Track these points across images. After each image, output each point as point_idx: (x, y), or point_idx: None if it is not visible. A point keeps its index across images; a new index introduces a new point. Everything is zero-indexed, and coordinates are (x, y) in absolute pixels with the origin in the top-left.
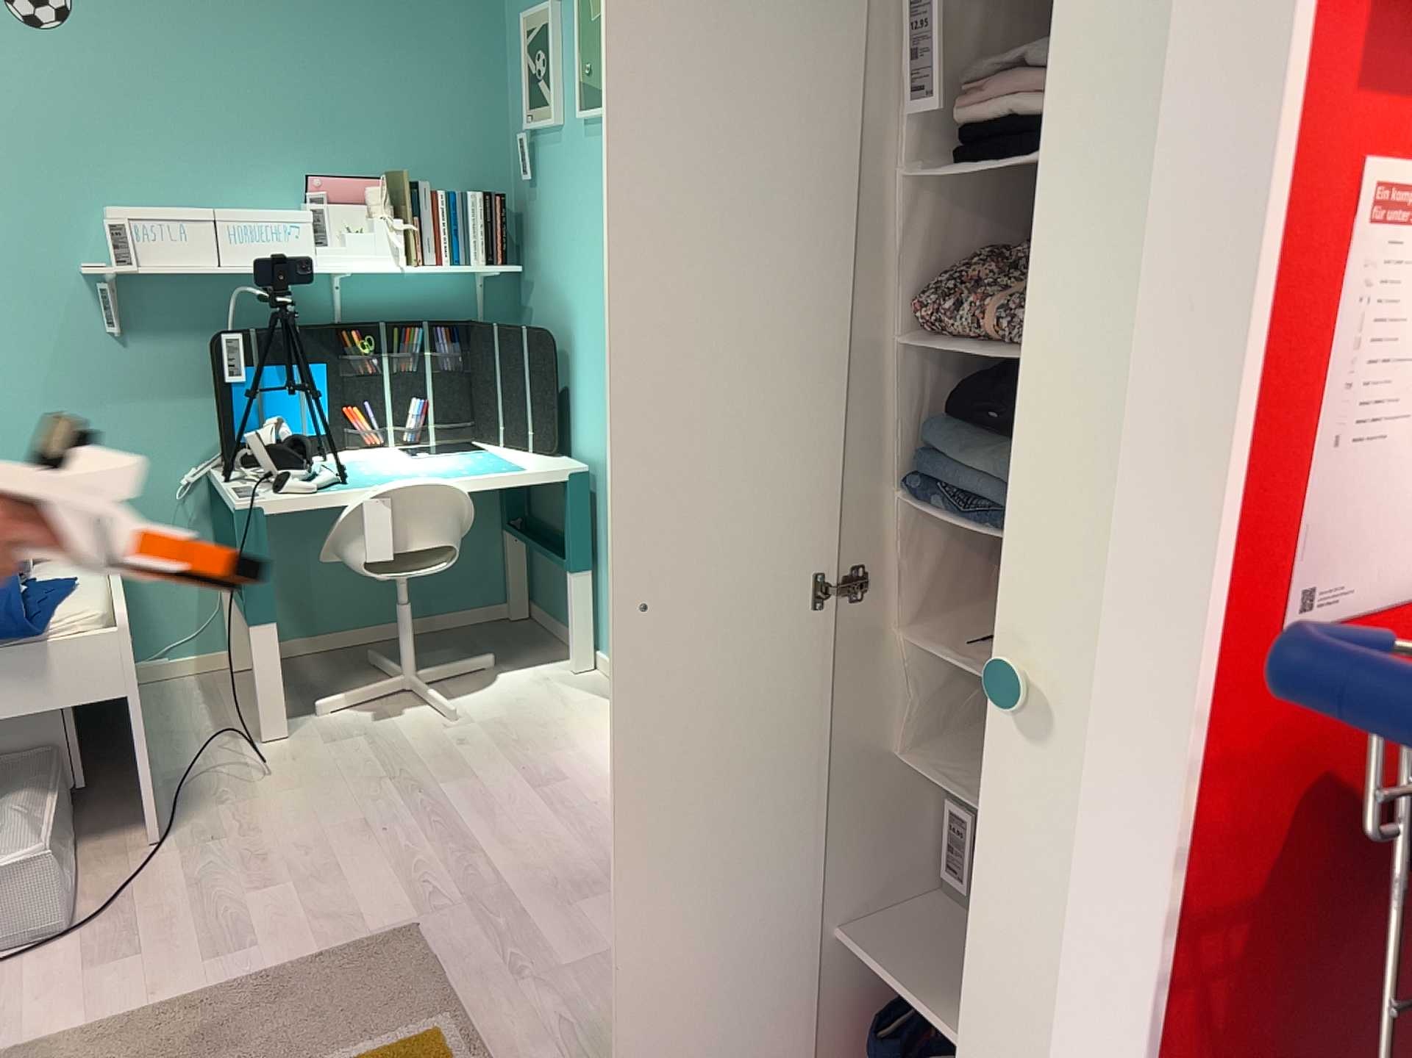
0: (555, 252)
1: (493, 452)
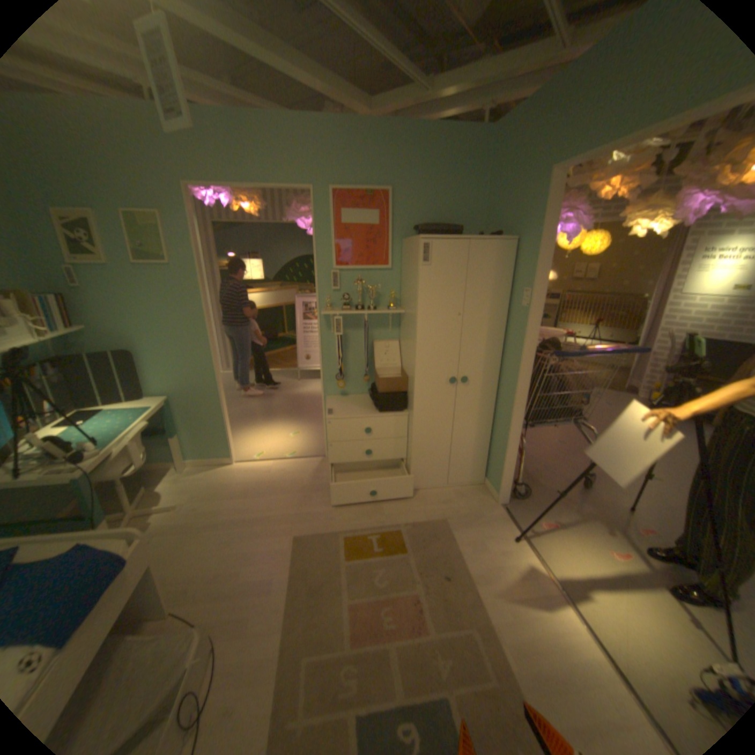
0: (109, 318)
1: (106, 409)
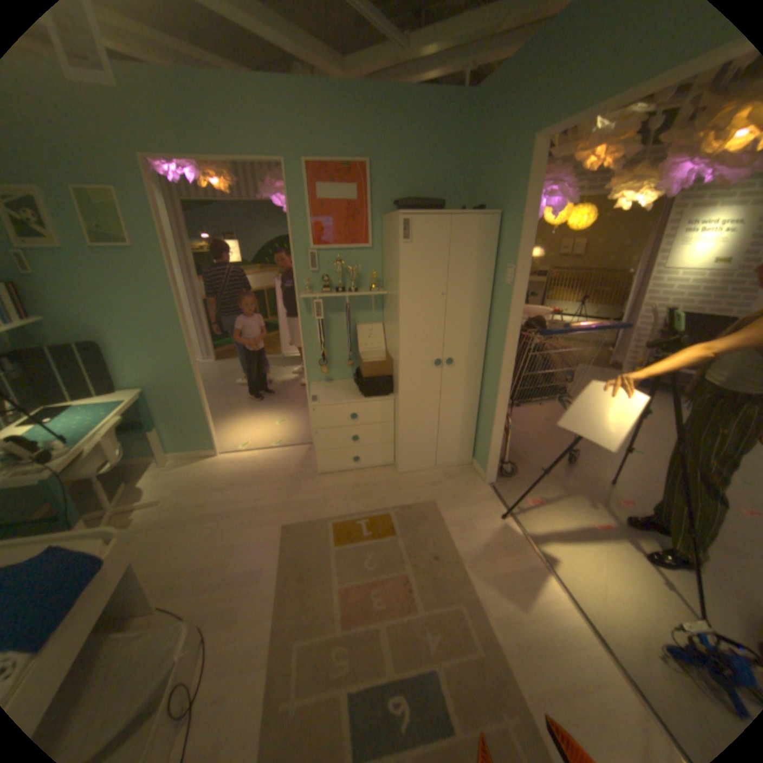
0: (70, 307)
1: (75, 405)
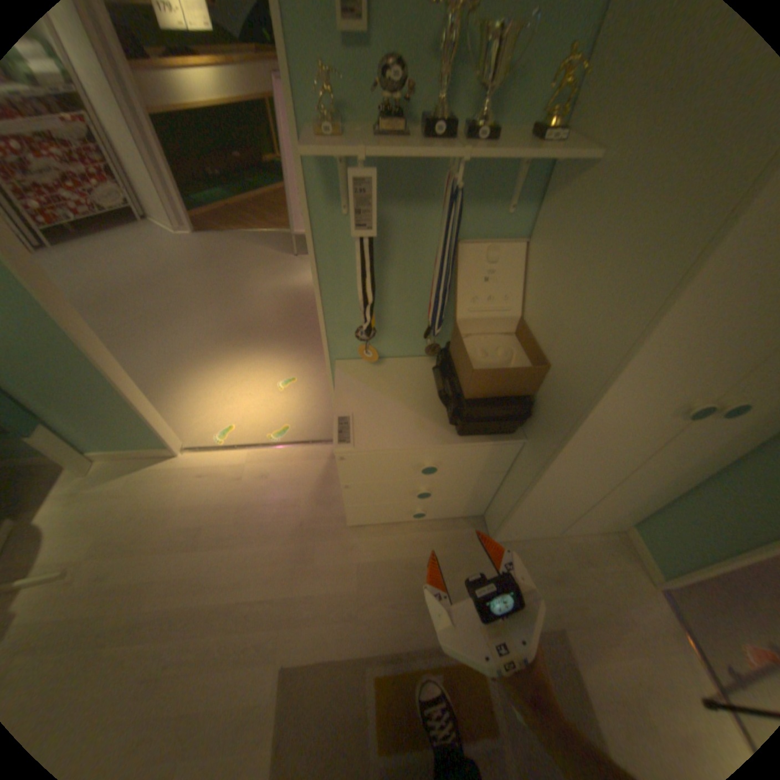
0: None
1: None
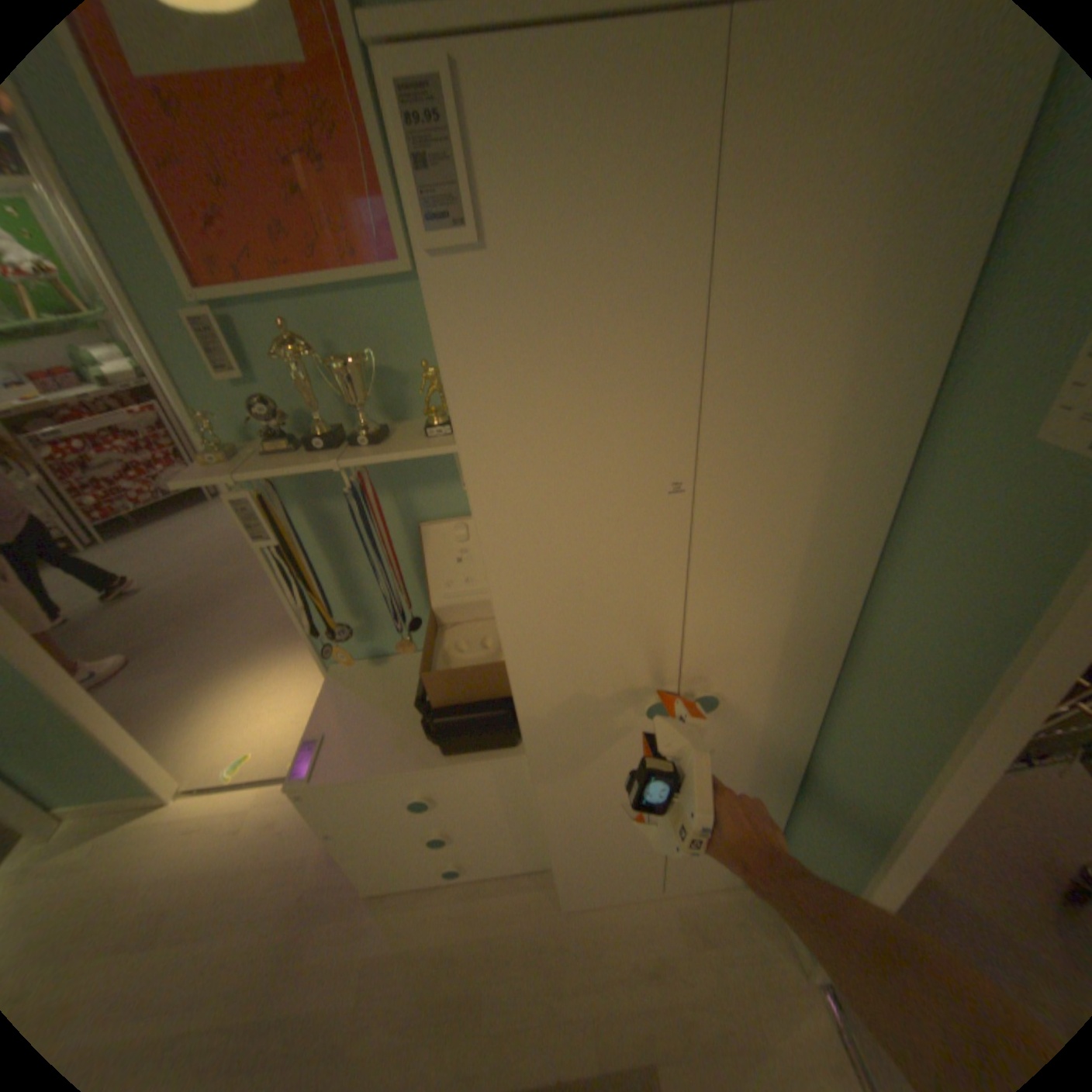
0: None
1: None
